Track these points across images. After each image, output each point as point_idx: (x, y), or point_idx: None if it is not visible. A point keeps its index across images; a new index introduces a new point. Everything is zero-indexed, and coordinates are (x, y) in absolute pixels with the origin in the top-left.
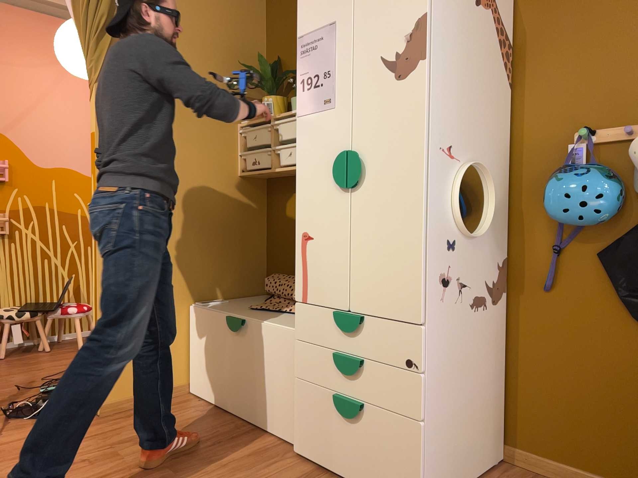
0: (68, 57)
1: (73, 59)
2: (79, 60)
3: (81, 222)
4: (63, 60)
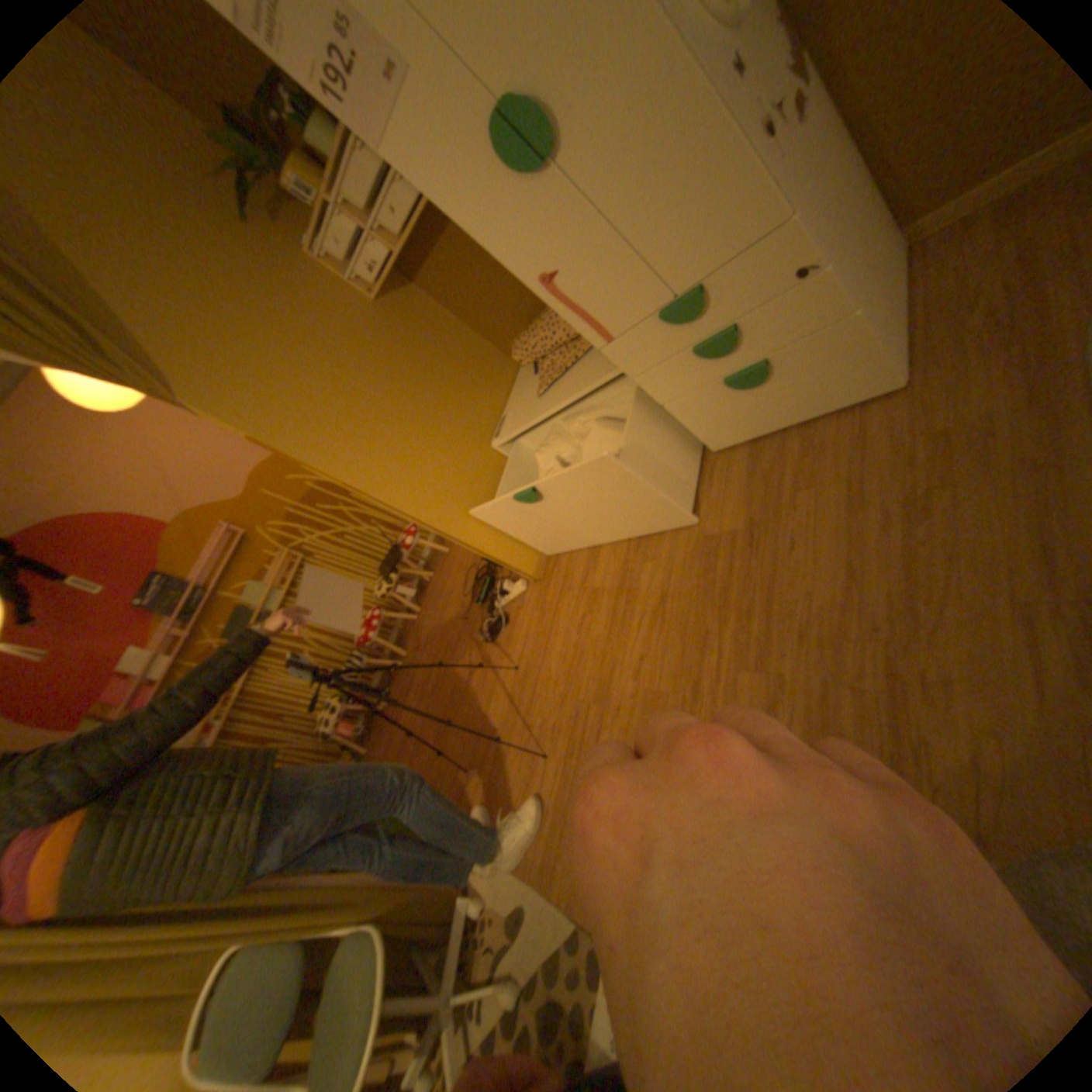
0: (101, 400)
1: (106, 396)
2: (110, 390)
3: (320, 488)
4: (103, 407)
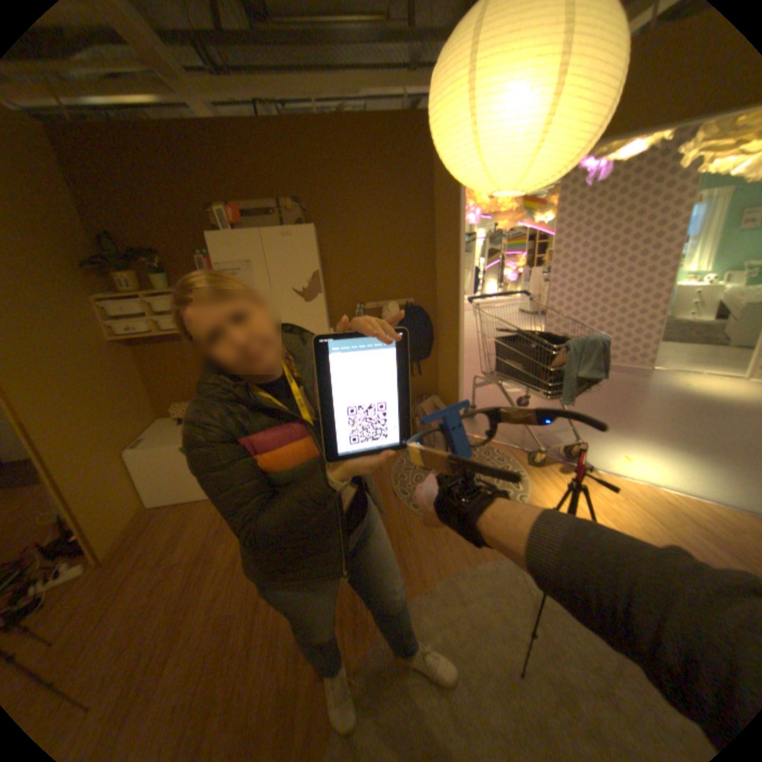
0: None
1: None
2: None
3: None
4: None
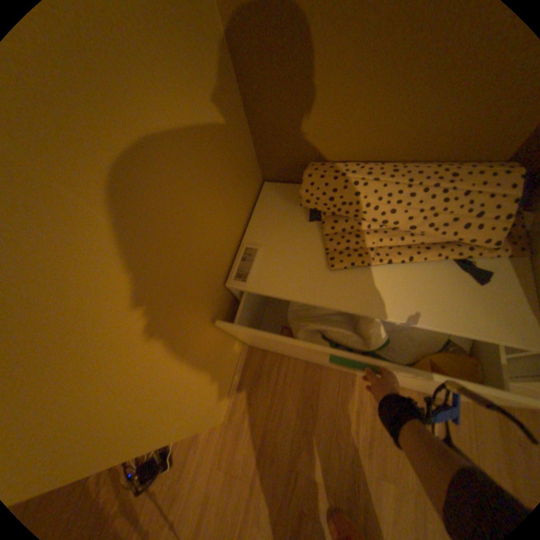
0: None
1: None
2: None
3: None
4: None
